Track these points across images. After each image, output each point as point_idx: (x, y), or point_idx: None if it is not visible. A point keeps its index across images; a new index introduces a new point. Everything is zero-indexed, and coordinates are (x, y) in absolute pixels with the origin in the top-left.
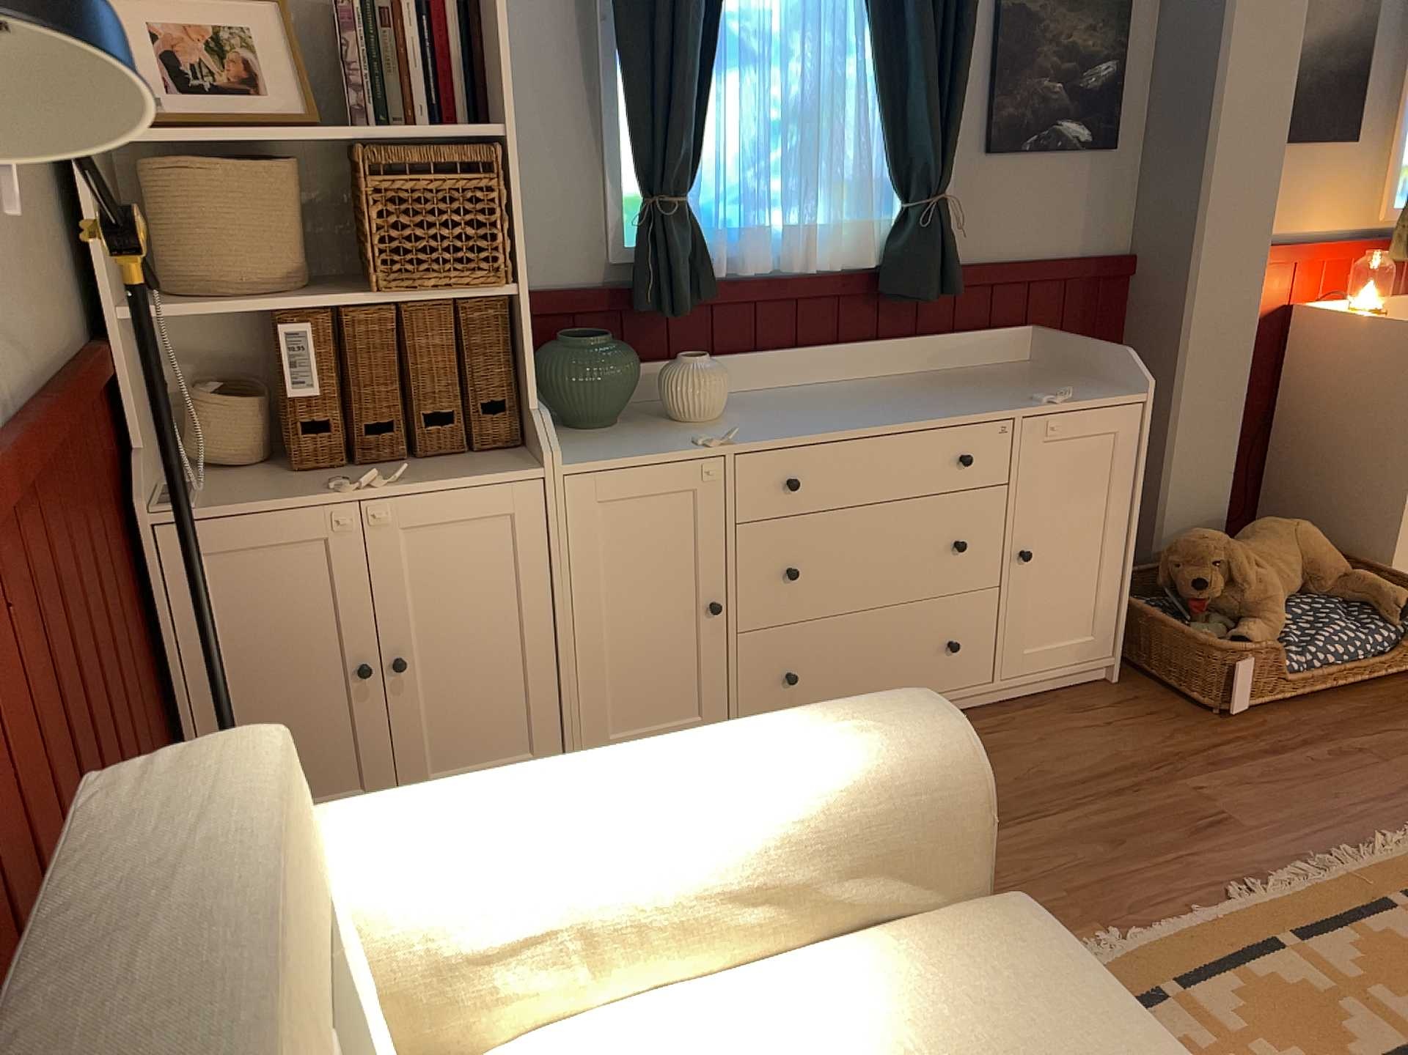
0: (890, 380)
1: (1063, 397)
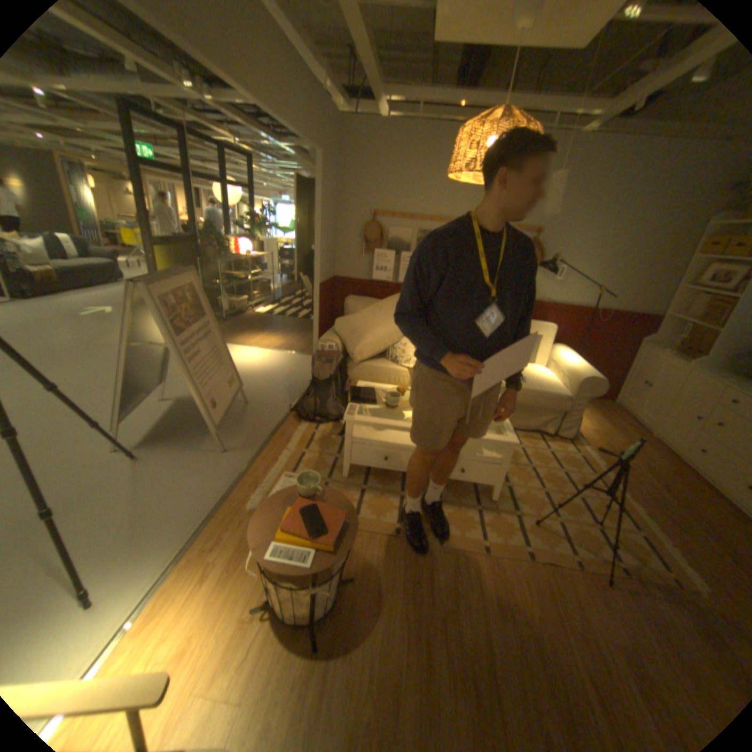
0: None
1: None
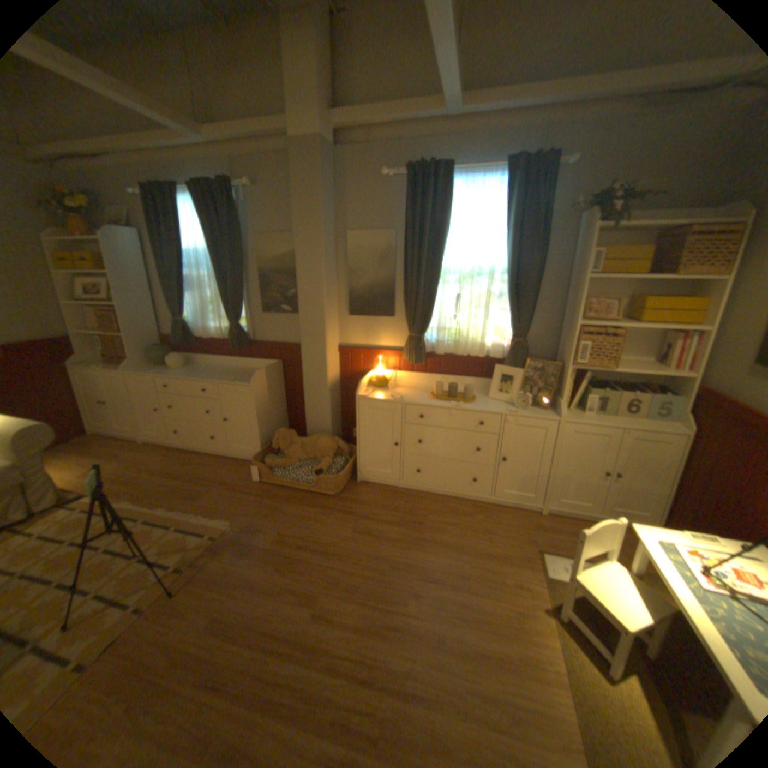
0: (234, 369)
1: (226, 381)
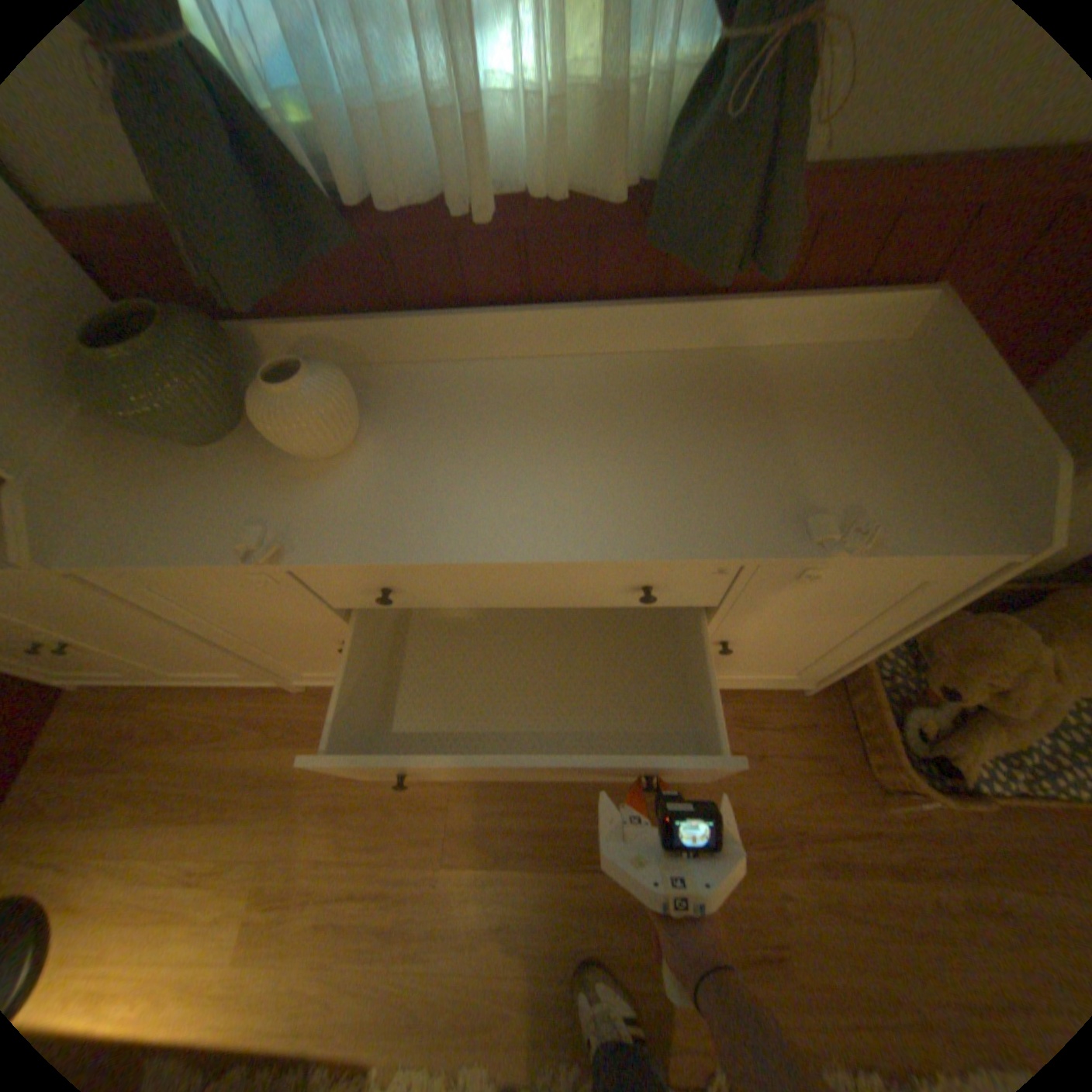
0: (654, 367)
1: (854, 545)
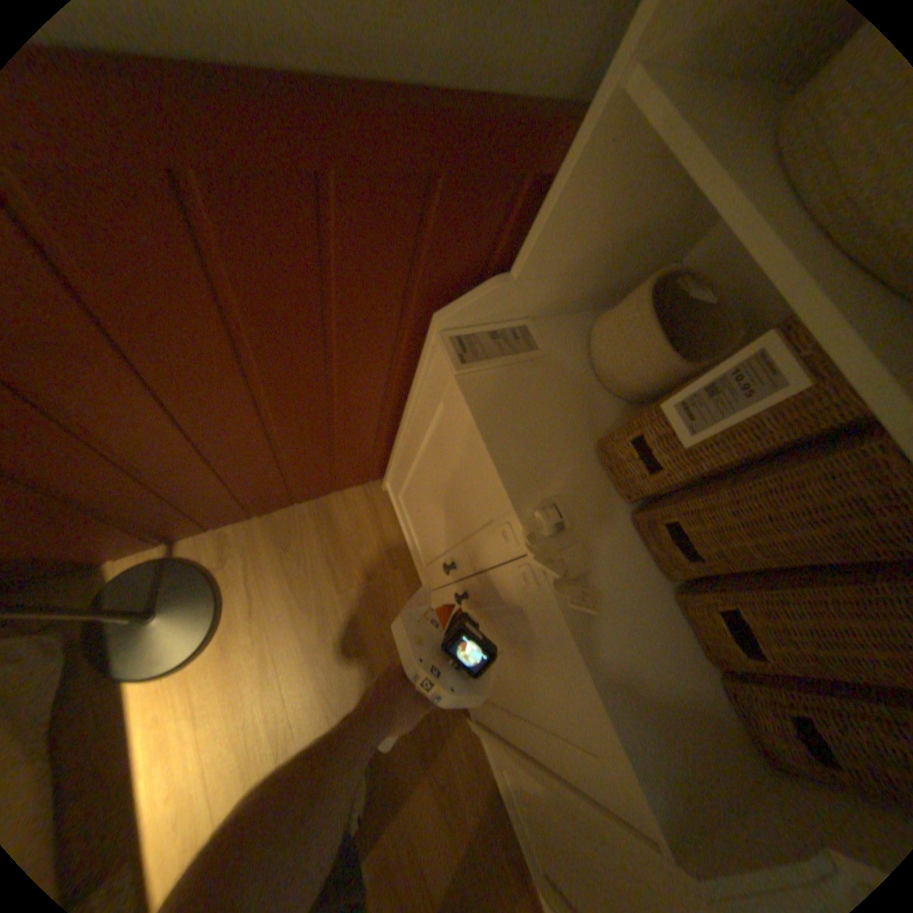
0: None
1: None
